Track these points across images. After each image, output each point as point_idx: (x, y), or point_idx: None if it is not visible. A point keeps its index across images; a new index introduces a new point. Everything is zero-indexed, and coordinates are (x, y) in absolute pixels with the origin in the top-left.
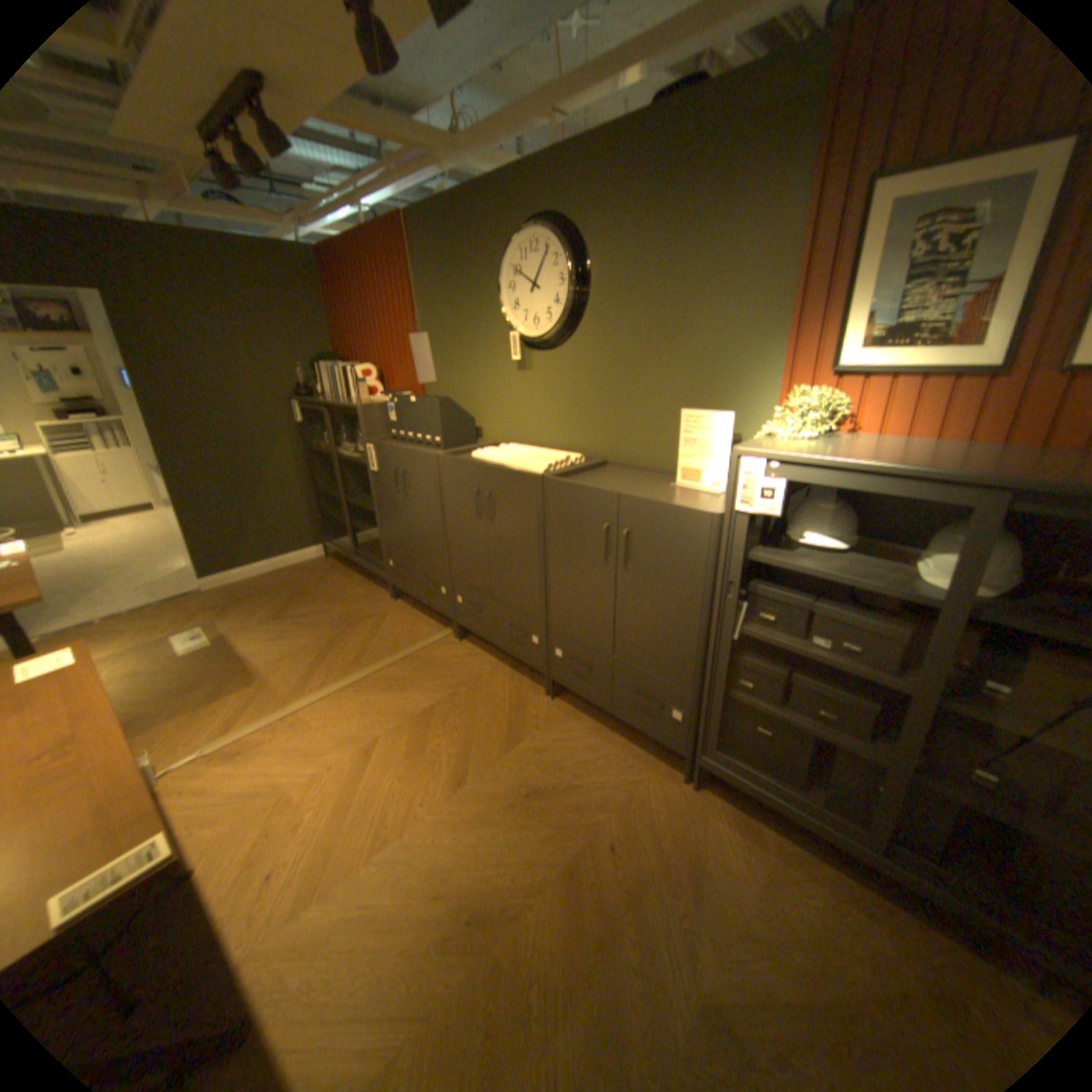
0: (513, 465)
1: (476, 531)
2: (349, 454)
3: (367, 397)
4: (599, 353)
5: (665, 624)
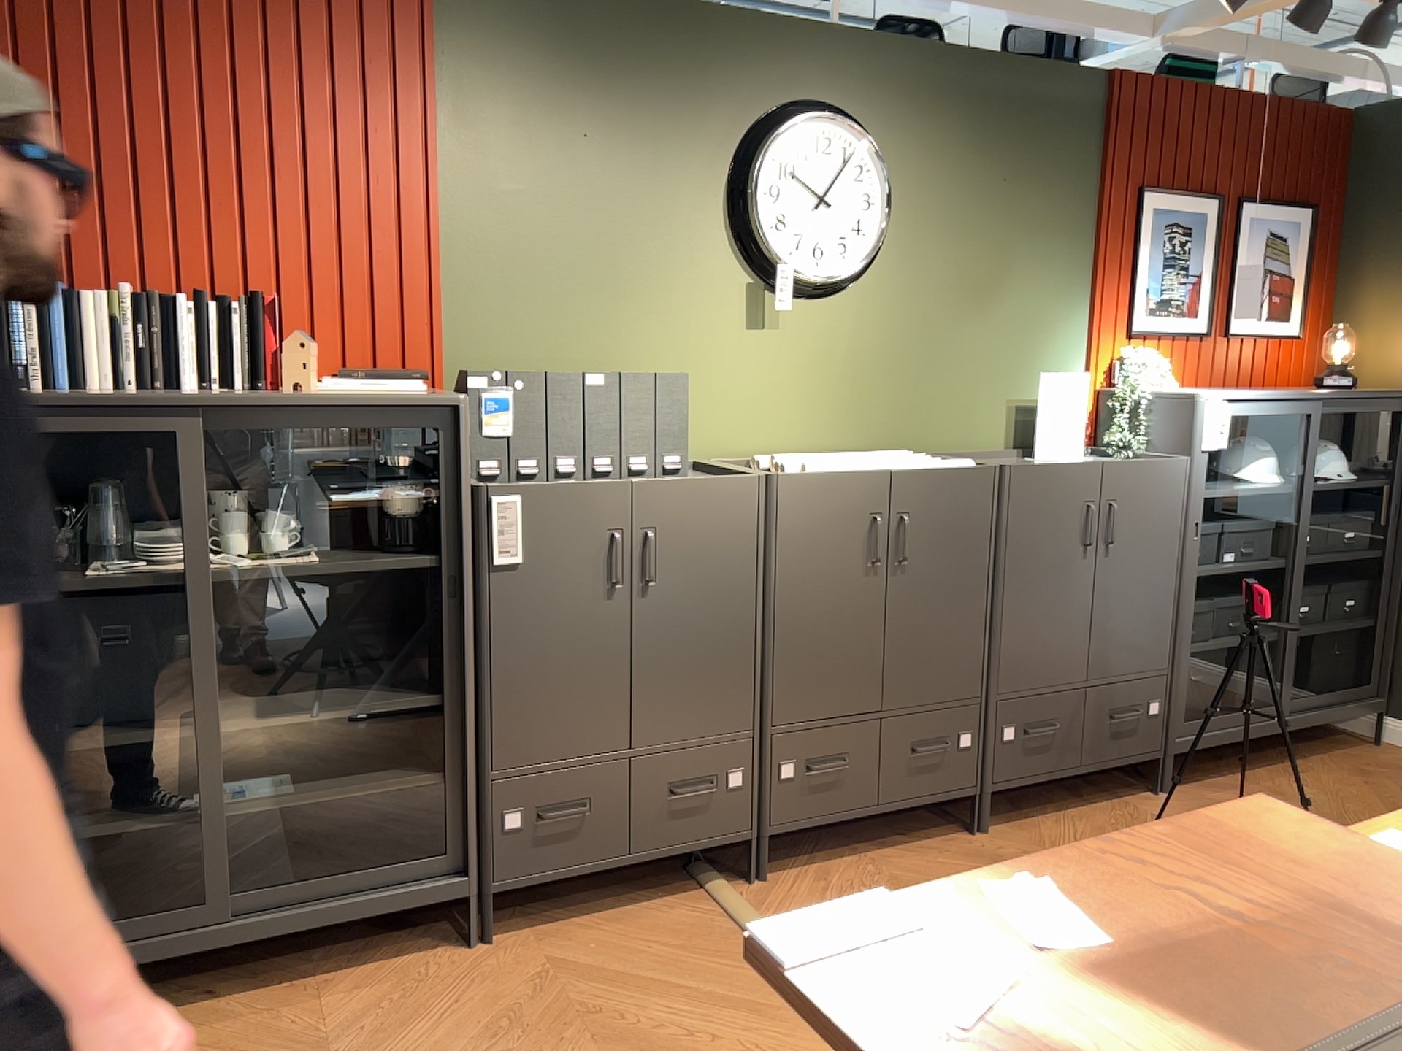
0: (915, 466)
1: (860, 598)
2: (242, 563)
3: (317, 384)
4: (899, 306)
5: (1146, 599)
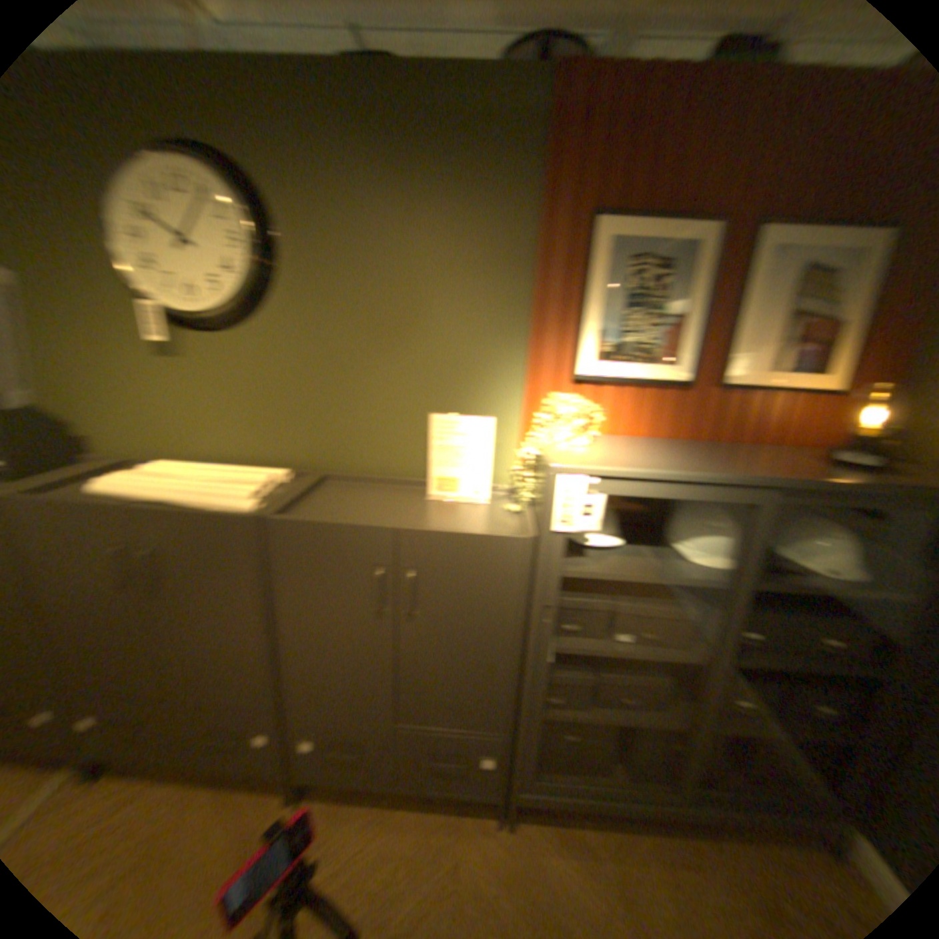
0: (183, 500)
1: (111, 613)
2: None
3: None
4: (294, 341)
5: (468, 668)
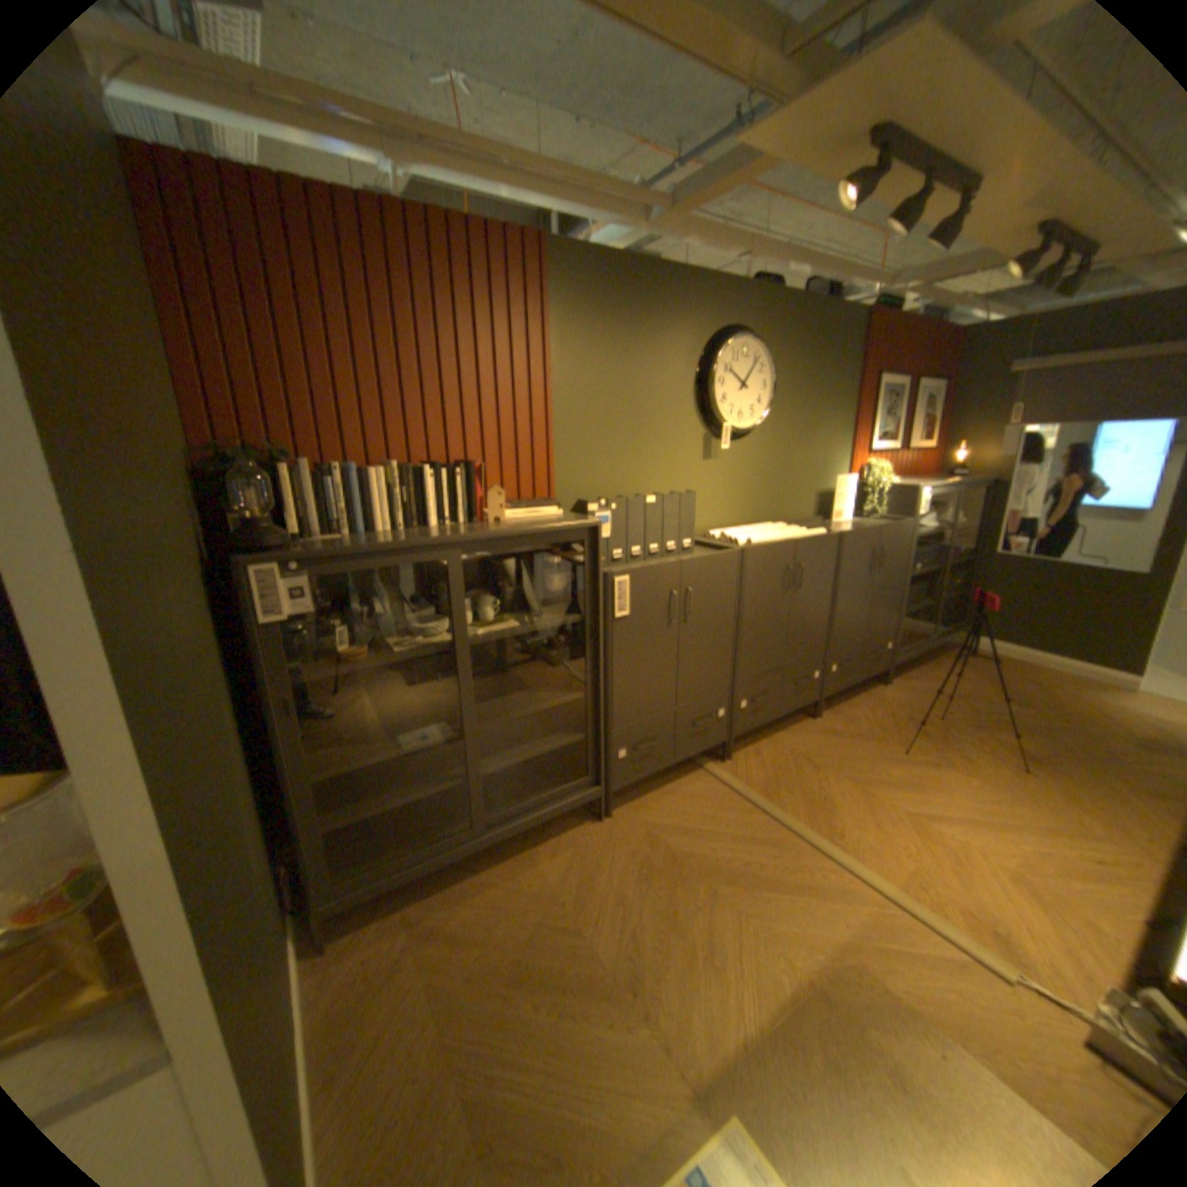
0: (799, 535)
1: (779, 610)
2: (478, 632)
3: (505, 516)
4: (771, 443)
5: (891, 593)
